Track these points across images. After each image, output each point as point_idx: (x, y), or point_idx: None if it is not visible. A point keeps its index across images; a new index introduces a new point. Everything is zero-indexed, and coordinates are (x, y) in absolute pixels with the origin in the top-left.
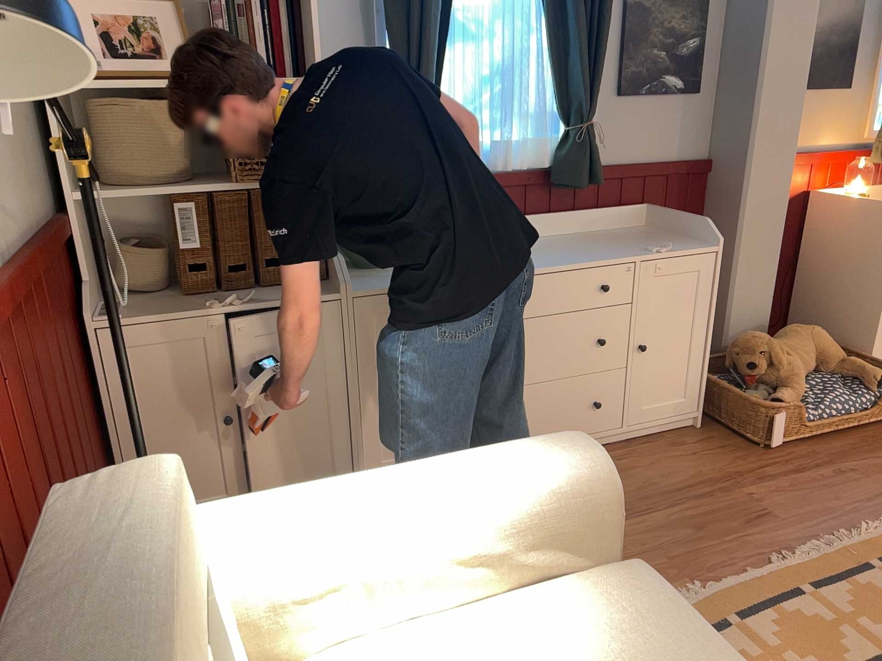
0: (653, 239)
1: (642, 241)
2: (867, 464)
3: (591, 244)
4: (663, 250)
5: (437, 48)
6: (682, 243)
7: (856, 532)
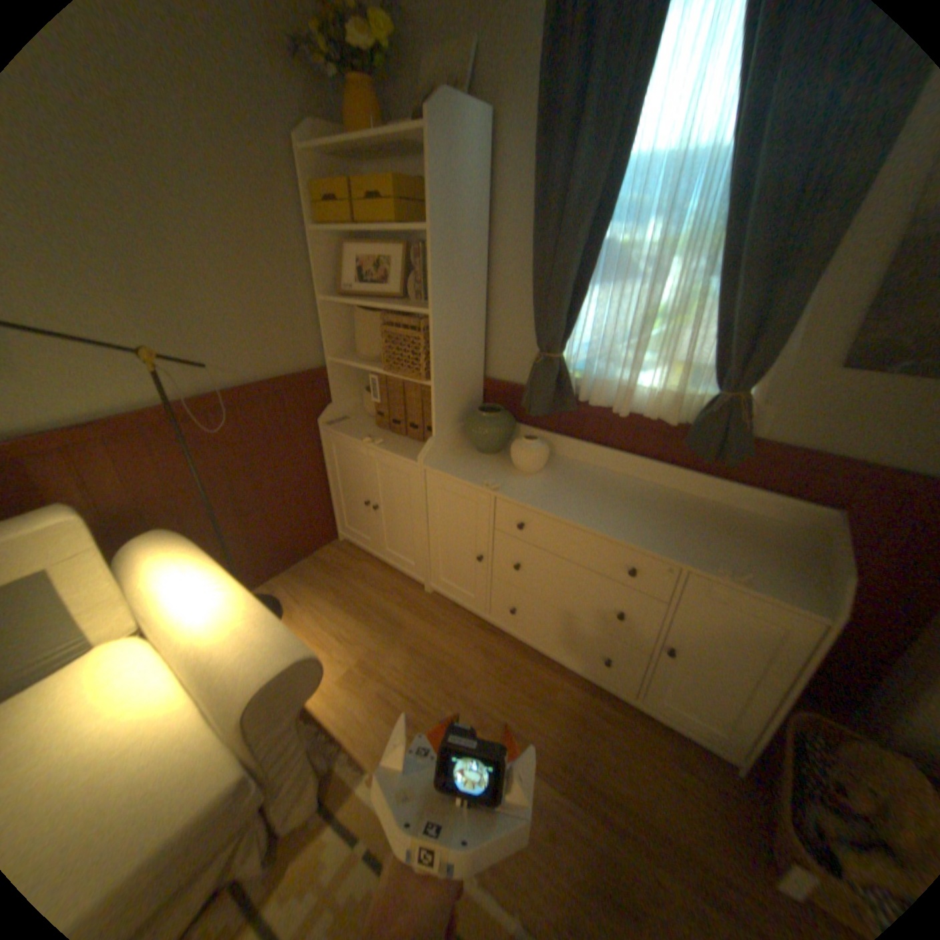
0: (774, 556)
1: (755, 550)
2: None
3: (687, 521)
4: (736, 575)
5: (571, 287)
6: (796, 583)
7: None
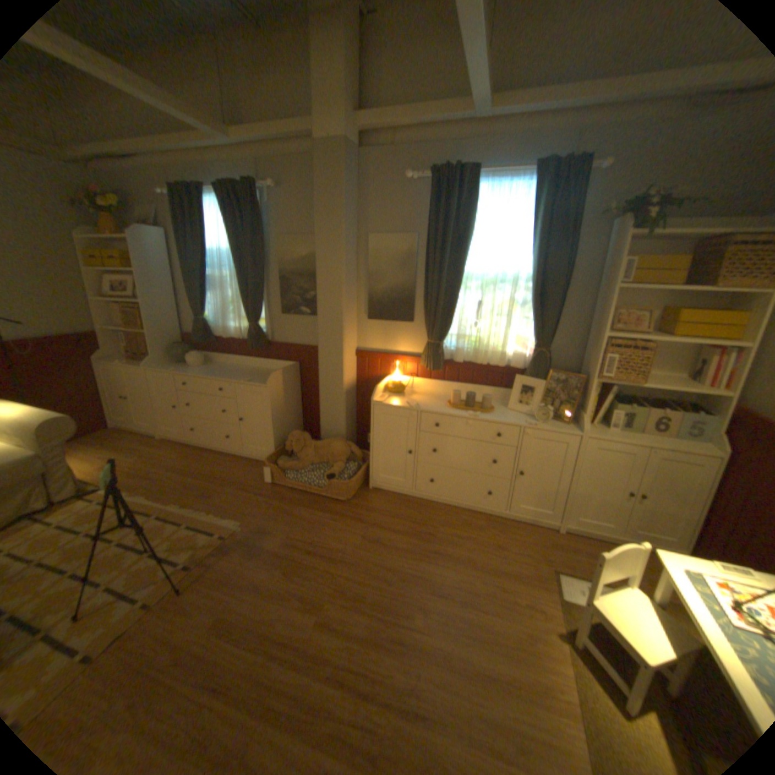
0: (267, 378)
1: (262, 377)
2: (281, 507)
3: (246, 374)
4: (246, 381)
5: (195, 293)
6: (265, 381)
7: (206, 517)
